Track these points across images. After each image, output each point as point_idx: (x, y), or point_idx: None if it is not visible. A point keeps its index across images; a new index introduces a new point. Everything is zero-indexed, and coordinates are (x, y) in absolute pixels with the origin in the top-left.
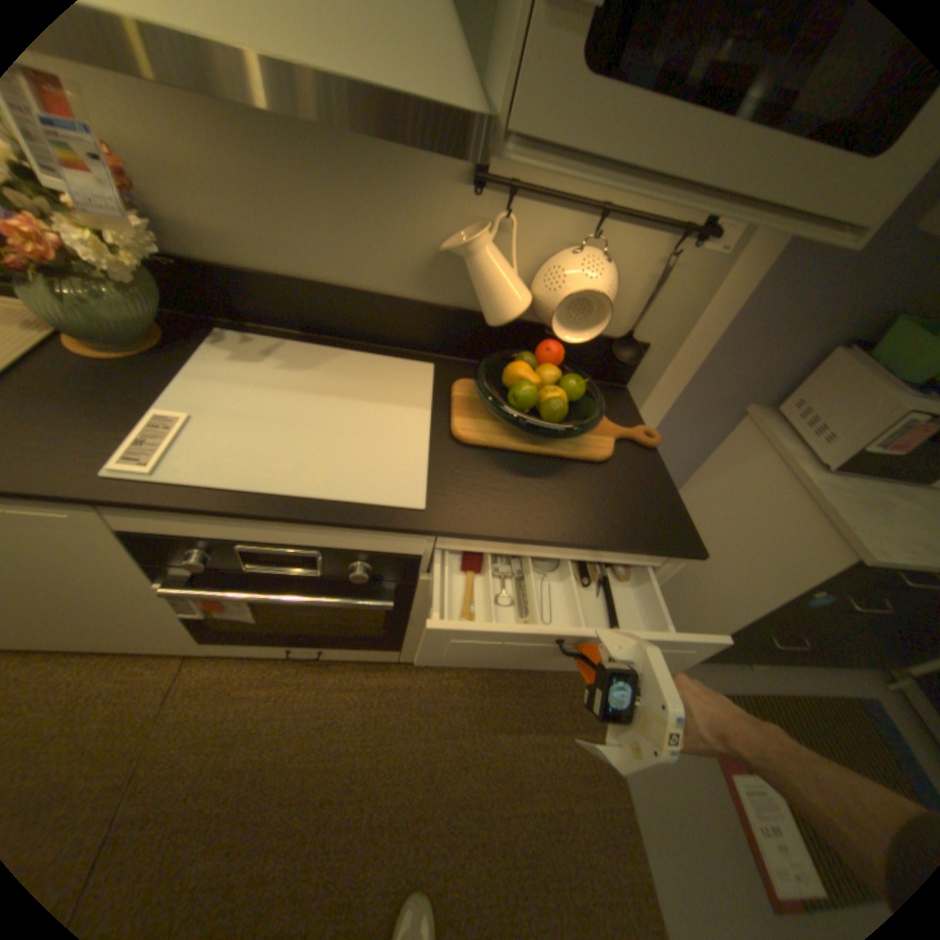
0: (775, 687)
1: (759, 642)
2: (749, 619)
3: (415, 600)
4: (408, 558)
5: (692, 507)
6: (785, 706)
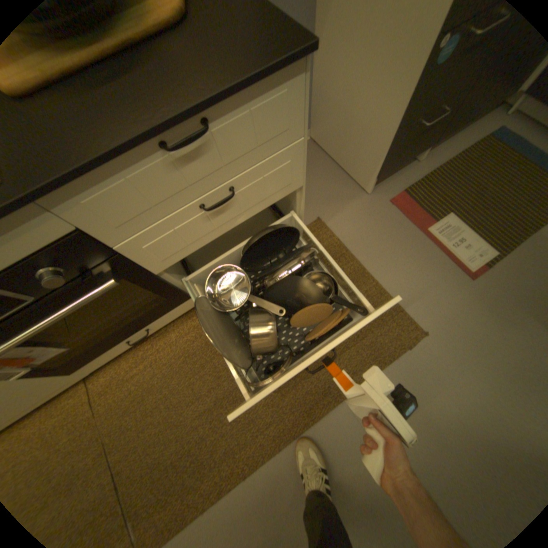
0: (435, 162)
1: (412, 132)
2: (397, 117)
3: (141, 265)
4: (70, 240)
5: (326, 63)
6: (445, 169)
